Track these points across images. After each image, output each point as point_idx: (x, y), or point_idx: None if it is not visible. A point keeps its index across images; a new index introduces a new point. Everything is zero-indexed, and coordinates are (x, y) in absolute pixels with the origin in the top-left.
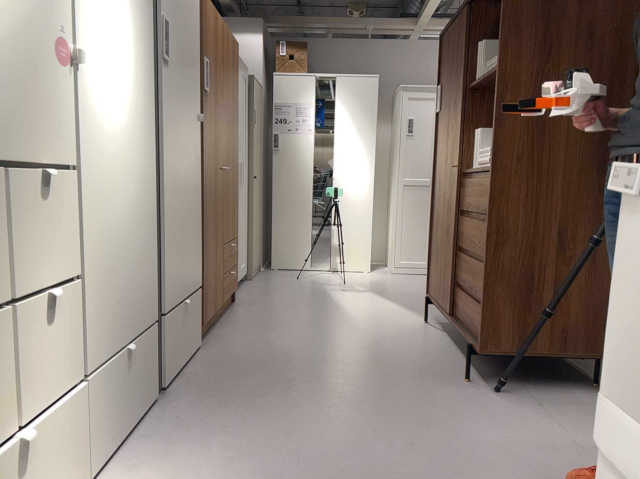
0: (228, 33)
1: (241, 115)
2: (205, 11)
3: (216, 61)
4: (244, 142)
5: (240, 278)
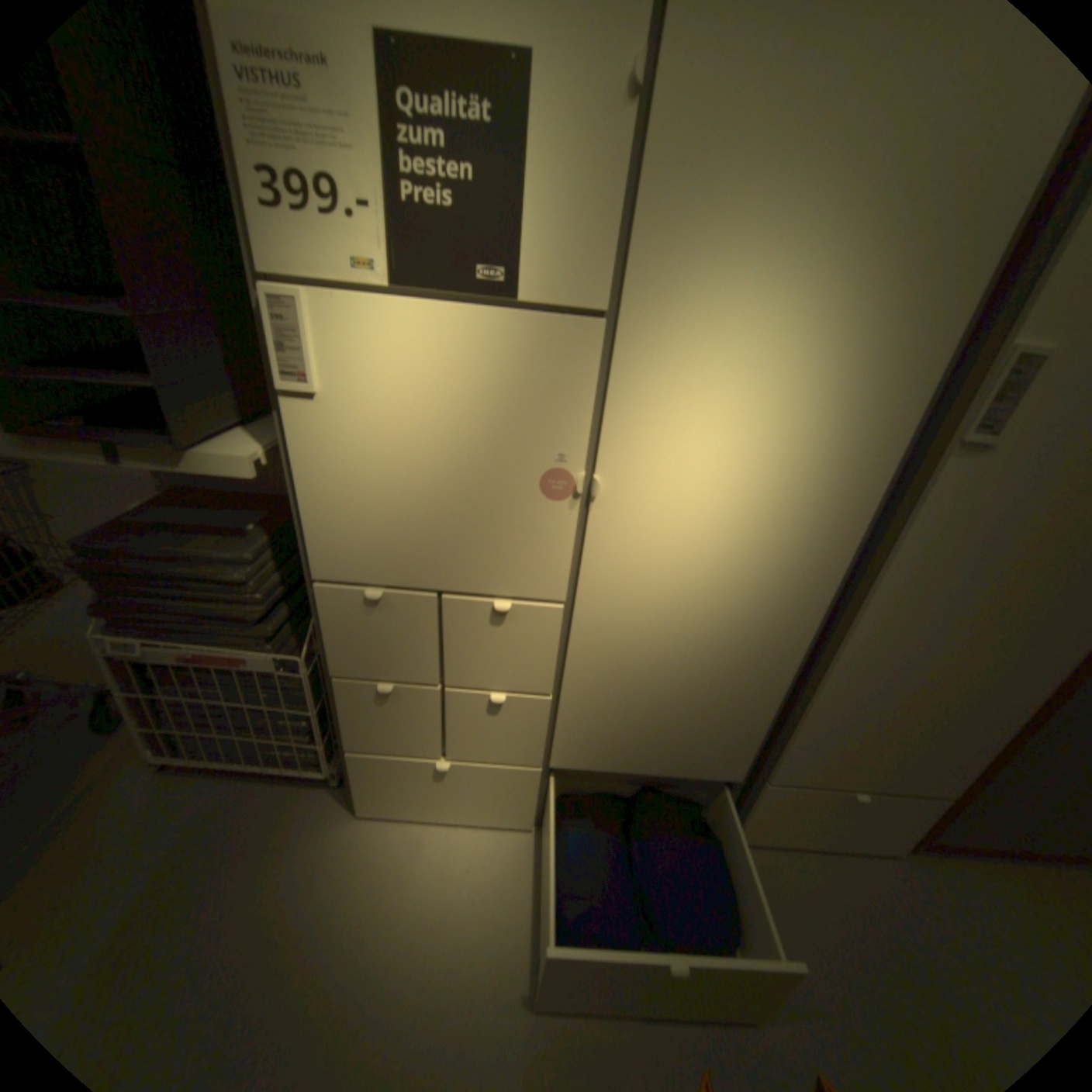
0: None
1: None
2: None
3: None
4: None
5: None
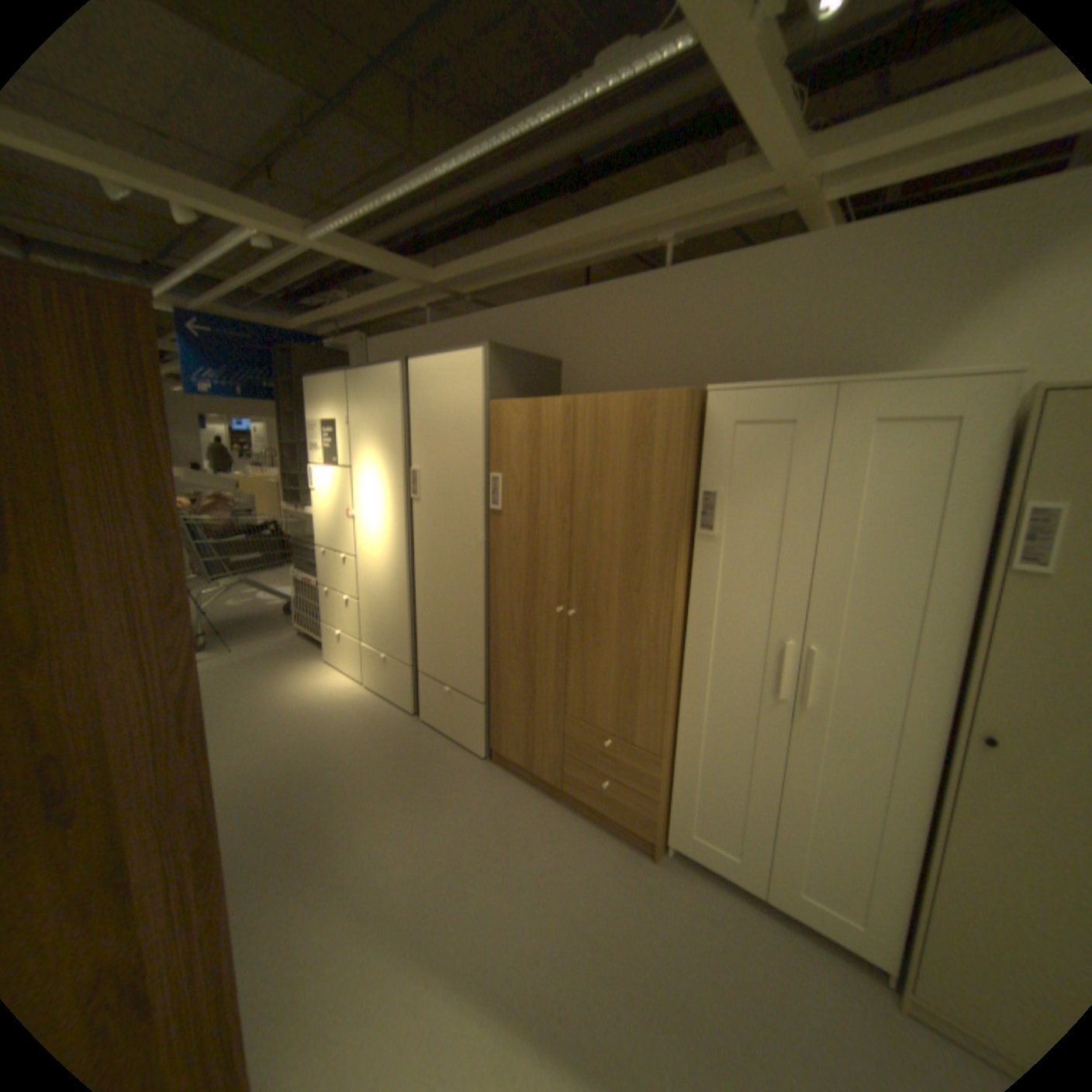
0: (599, 405)
1: (842, 531)
2: (498, 422)
3: (535, 467)
4: (902, 607)
5: (795, 916)
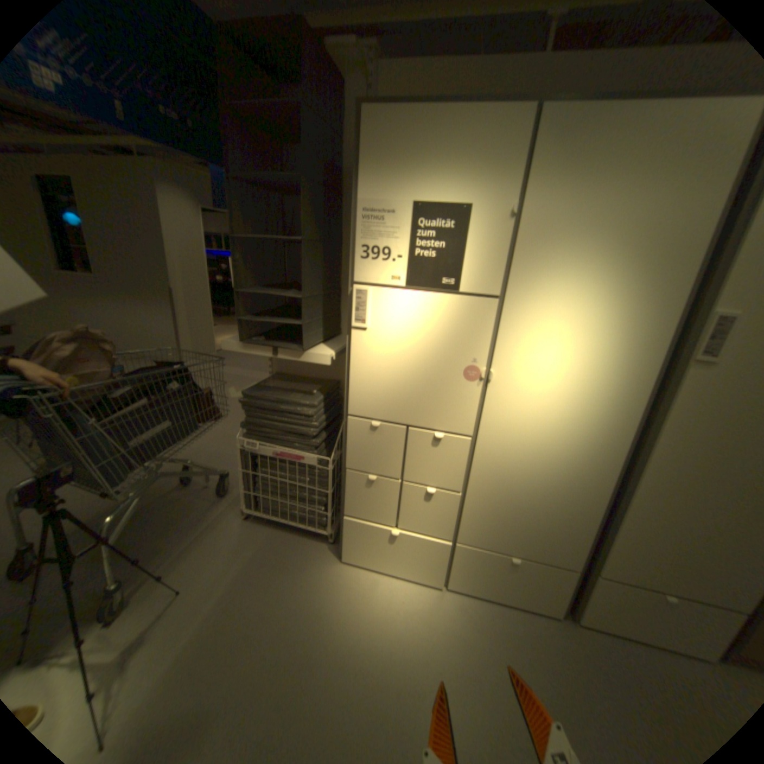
0: None
1: None
2: None
3: None
4: None
5: None
